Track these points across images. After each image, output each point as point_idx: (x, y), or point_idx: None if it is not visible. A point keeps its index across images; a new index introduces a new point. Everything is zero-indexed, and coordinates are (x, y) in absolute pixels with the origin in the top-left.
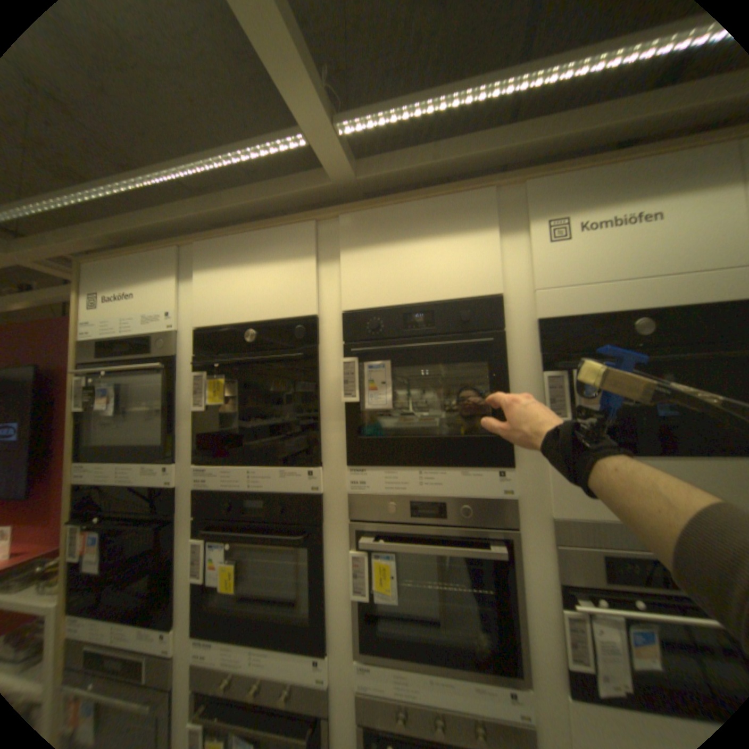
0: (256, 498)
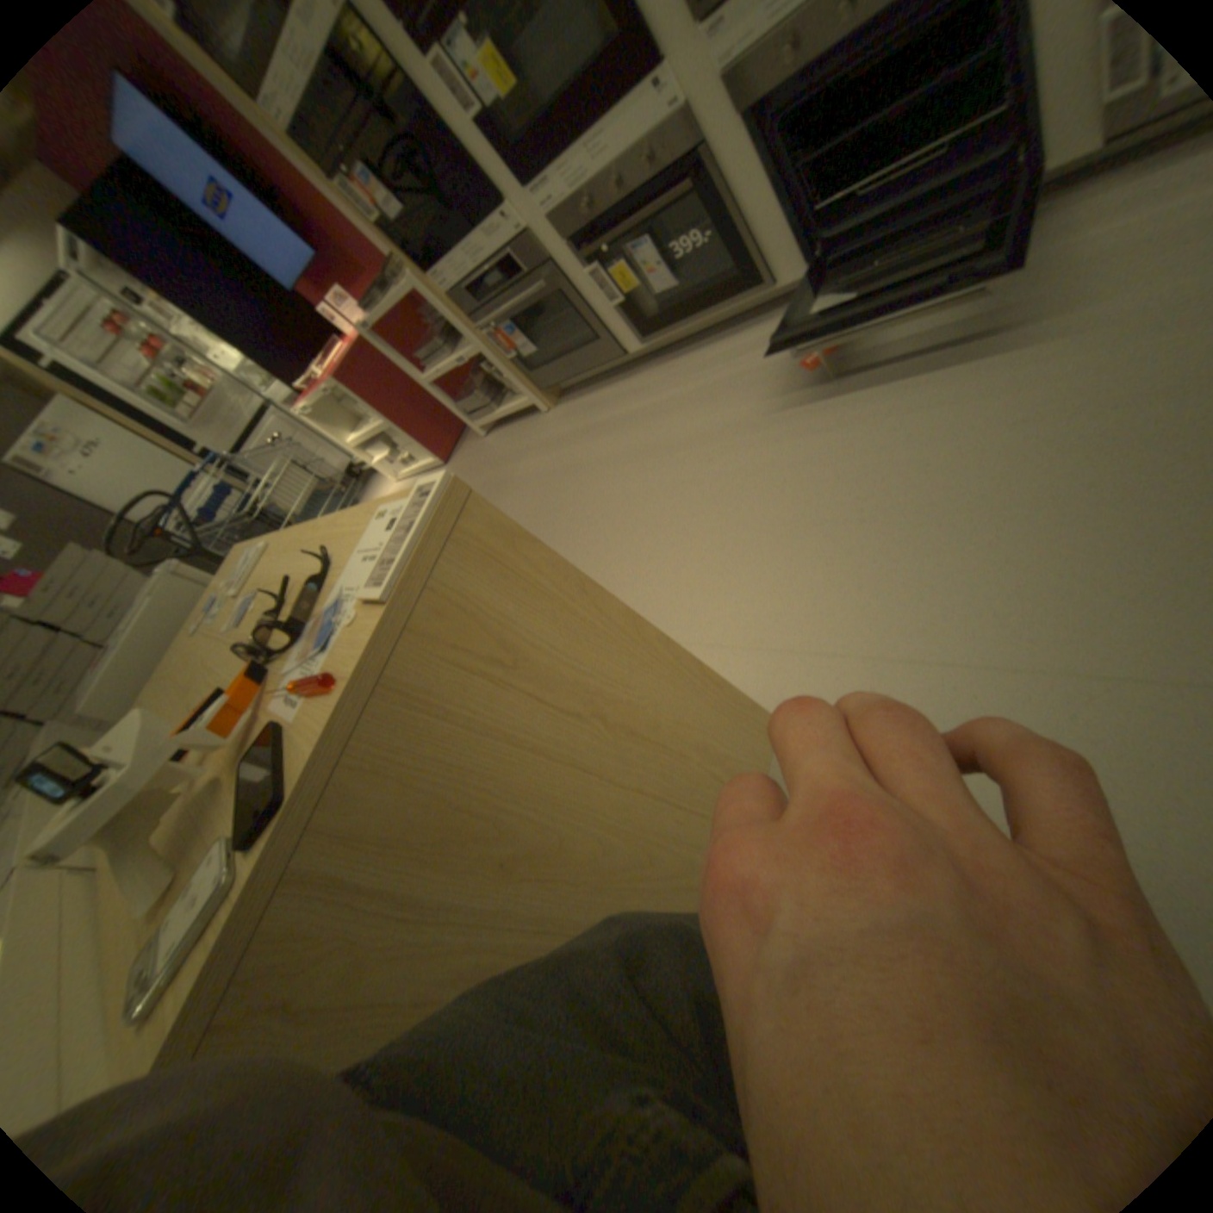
0: None
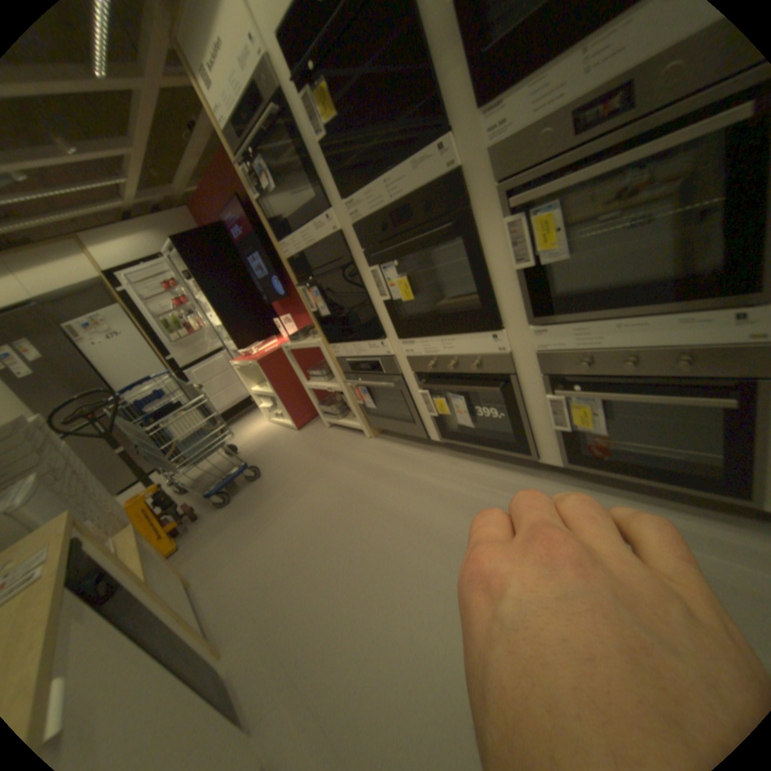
0: (400, 203)
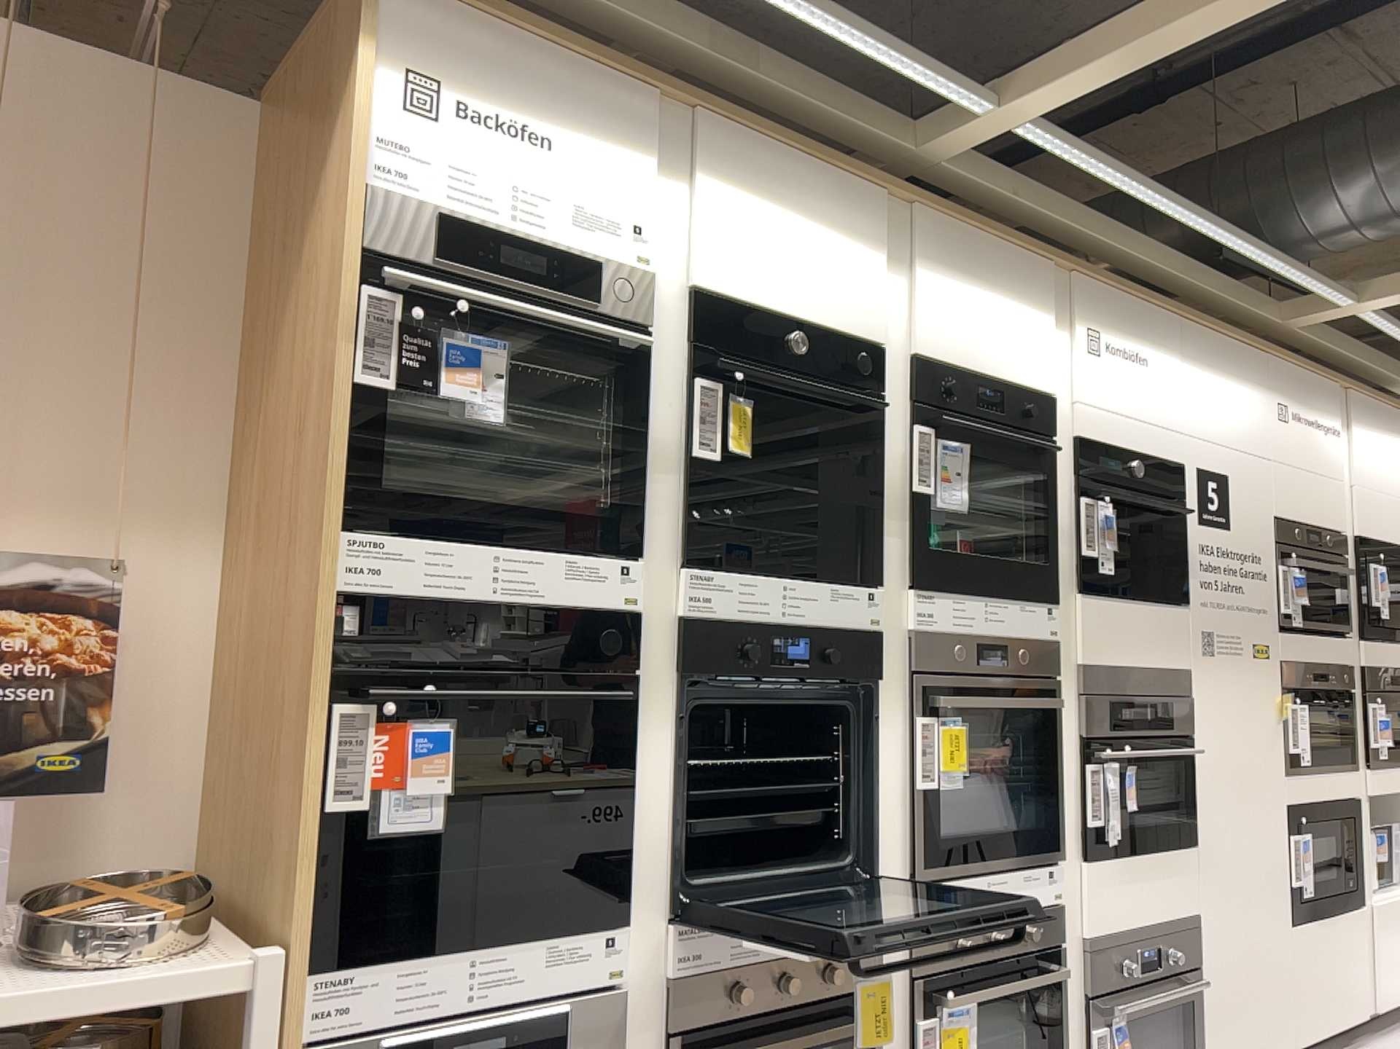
0: (793, 629)
